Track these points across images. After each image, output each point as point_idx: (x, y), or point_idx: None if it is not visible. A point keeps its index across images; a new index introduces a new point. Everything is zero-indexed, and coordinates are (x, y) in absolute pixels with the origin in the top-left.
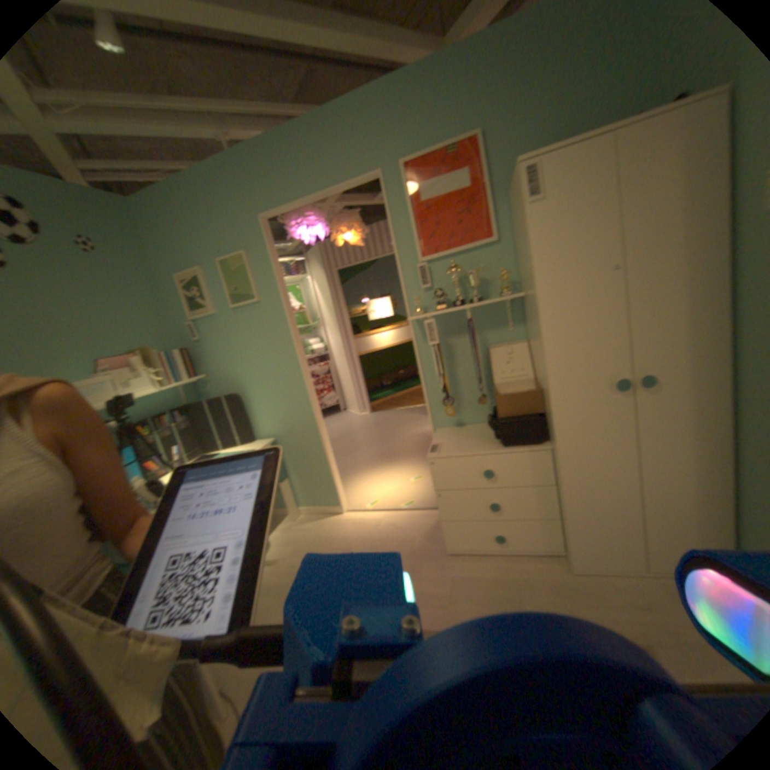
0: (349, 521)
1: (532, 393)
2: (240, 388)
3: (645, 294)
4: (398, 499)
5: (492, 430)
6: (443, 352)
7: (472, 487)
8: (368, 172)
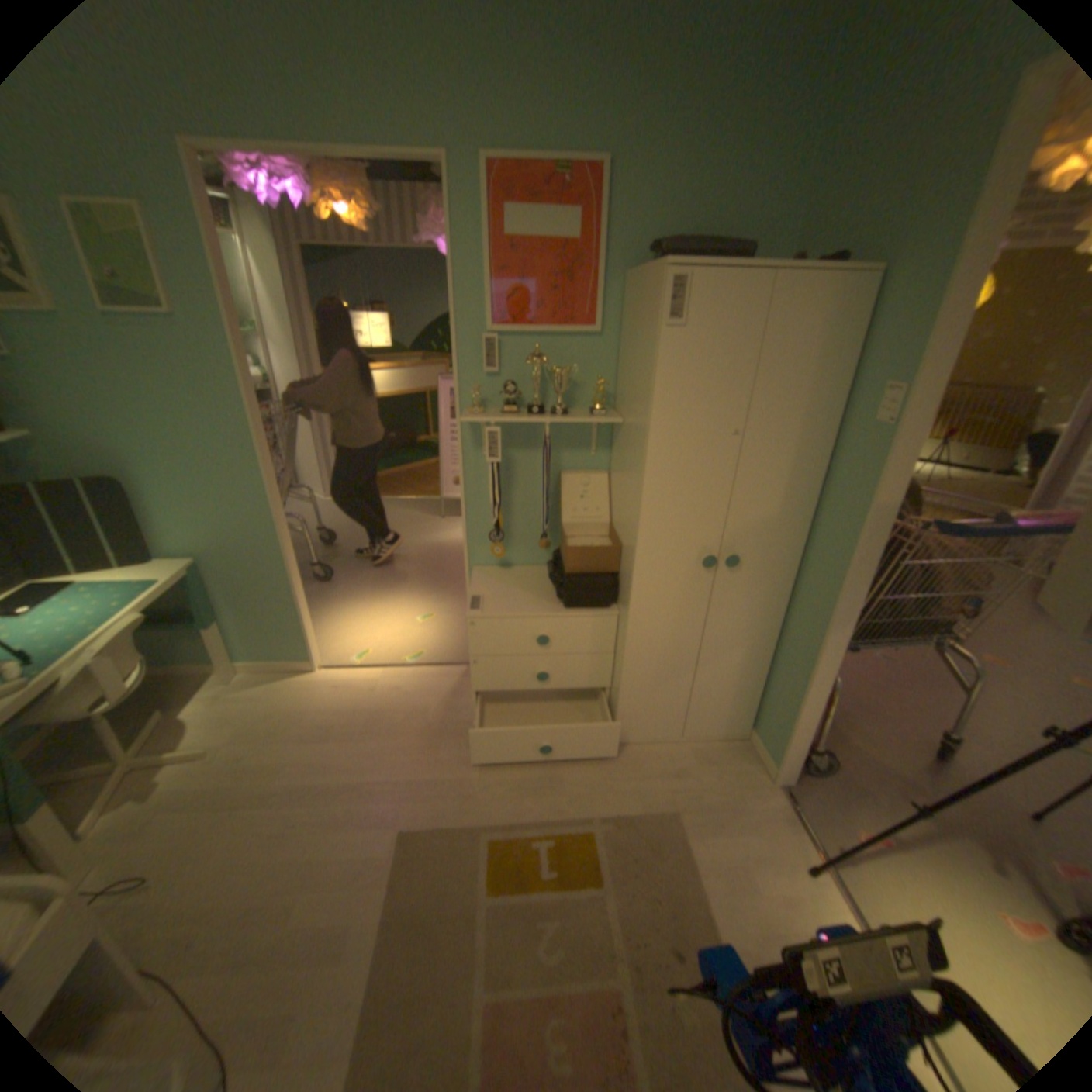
0: (328, 683)
1: (611, 549)
2: (124, 467)
3: (754, 470)
4: (403, 648)
5: (555, 585)
6: (500, 467)
7: (521, 653)
8: (426, 148)
